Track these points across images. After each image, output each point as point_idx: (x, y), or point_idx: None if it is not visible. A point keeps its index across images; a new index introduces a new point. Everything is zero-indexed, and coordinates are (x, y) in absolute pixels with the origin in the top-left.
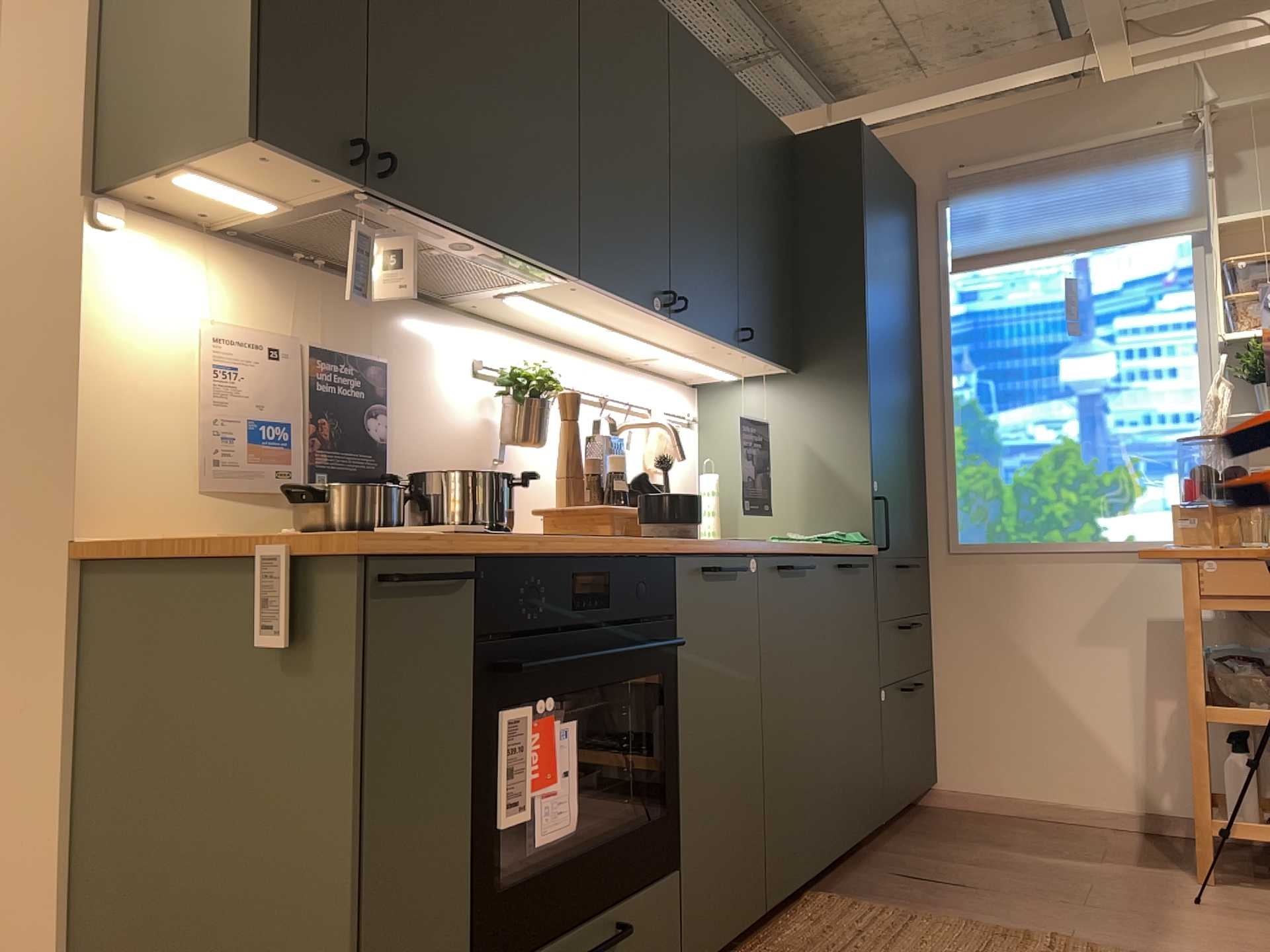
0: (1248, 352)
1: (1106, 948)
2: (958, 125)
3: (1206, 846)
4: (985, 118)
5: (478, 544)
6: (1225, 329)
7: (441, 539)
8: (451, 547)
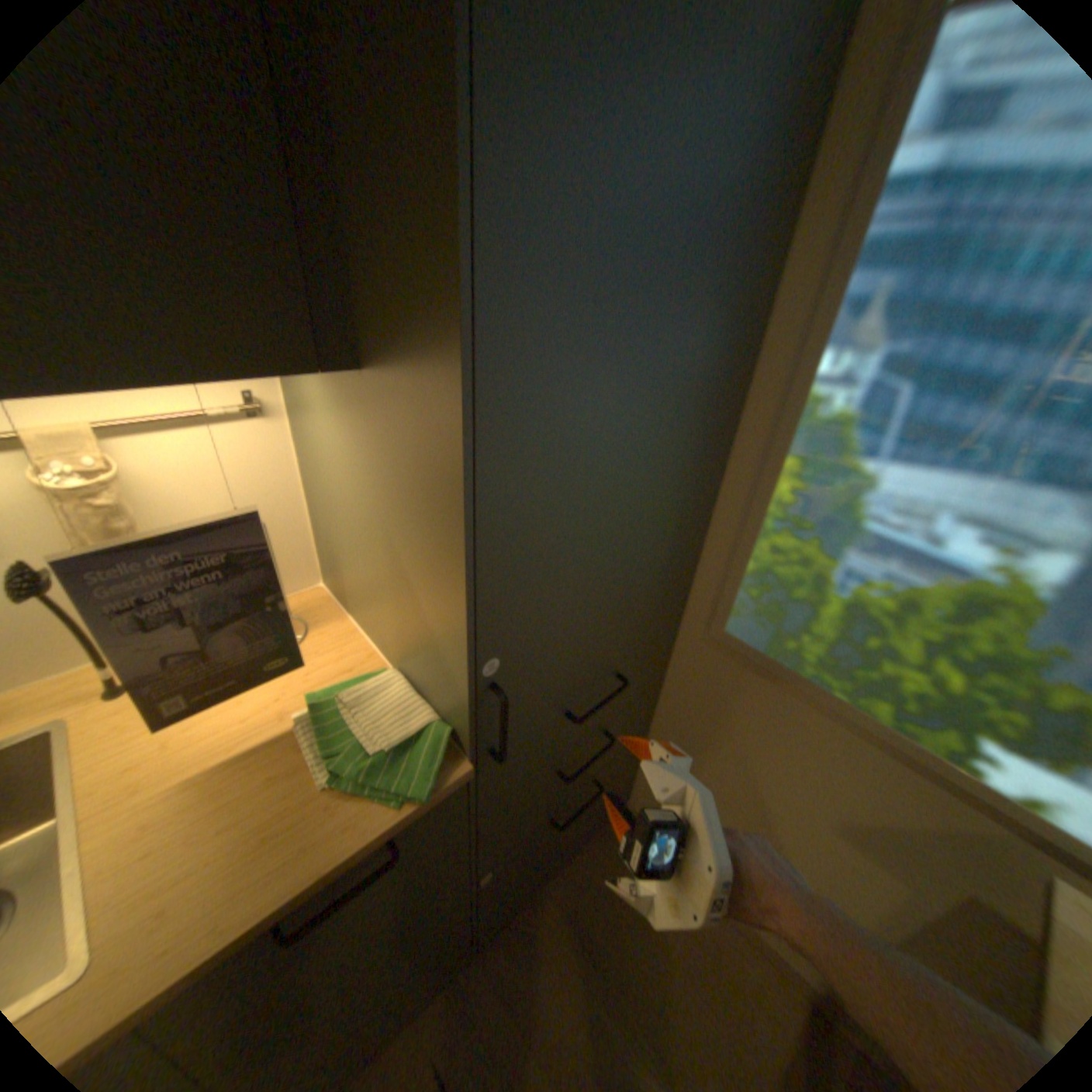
0: None
1: None
2: None
3: None
4: None
5: None
6: None
7: None
8: None
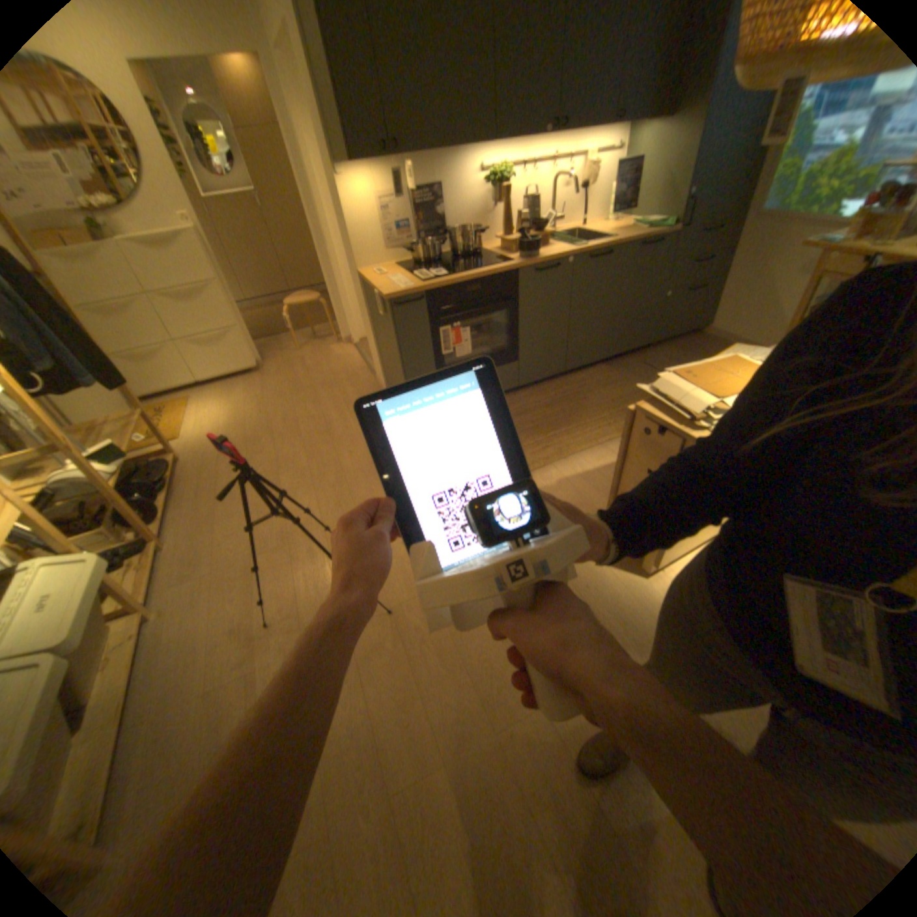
0: None
1: None
2: None
3: None
4: None
5: (422, 289)
6: None
7: (413, 288)
8: (414, 292)
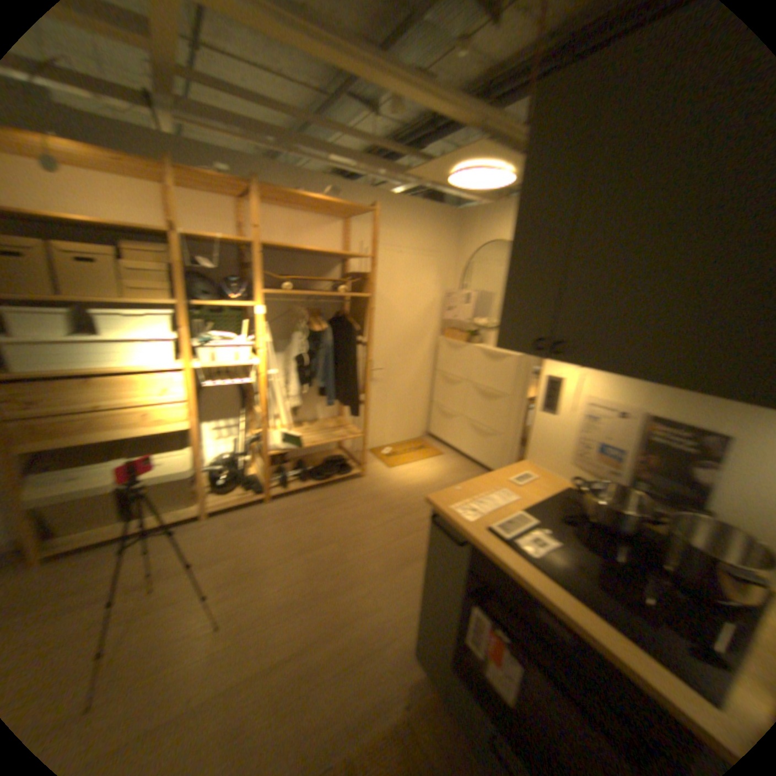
0: None
1: None
2: None
3: None
4: None
5: (467, 536)
6: None
7: (466, 524)
8: (457, 528)
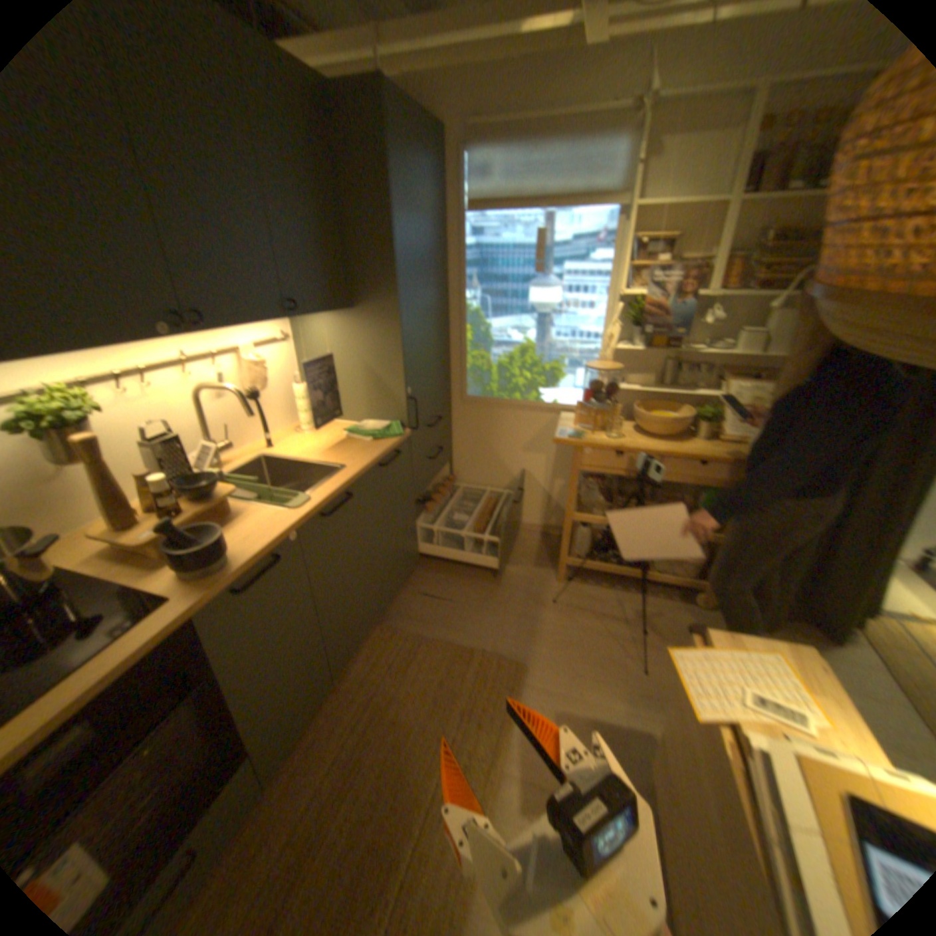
0: (636, 300)
1: (505, 662)
2: (478, 70)
3: (562, 570)
4: (498, 67)
5: None
6: (627, 281)
7: None
8: None
